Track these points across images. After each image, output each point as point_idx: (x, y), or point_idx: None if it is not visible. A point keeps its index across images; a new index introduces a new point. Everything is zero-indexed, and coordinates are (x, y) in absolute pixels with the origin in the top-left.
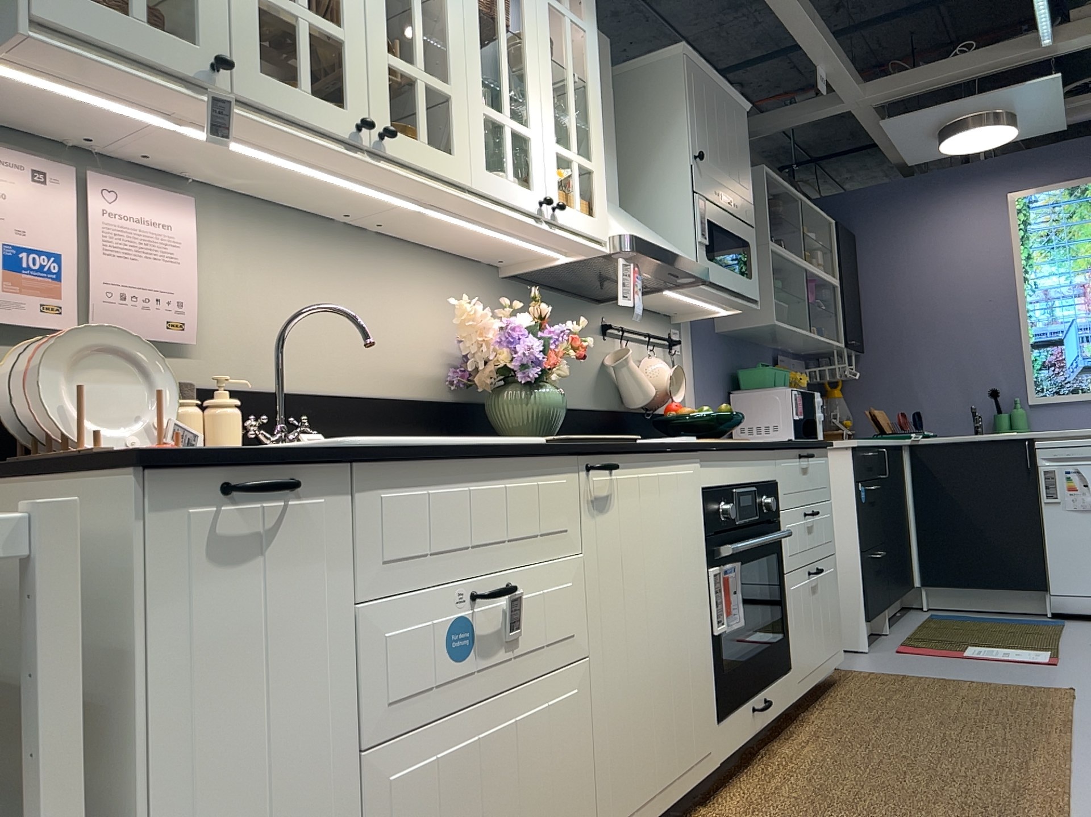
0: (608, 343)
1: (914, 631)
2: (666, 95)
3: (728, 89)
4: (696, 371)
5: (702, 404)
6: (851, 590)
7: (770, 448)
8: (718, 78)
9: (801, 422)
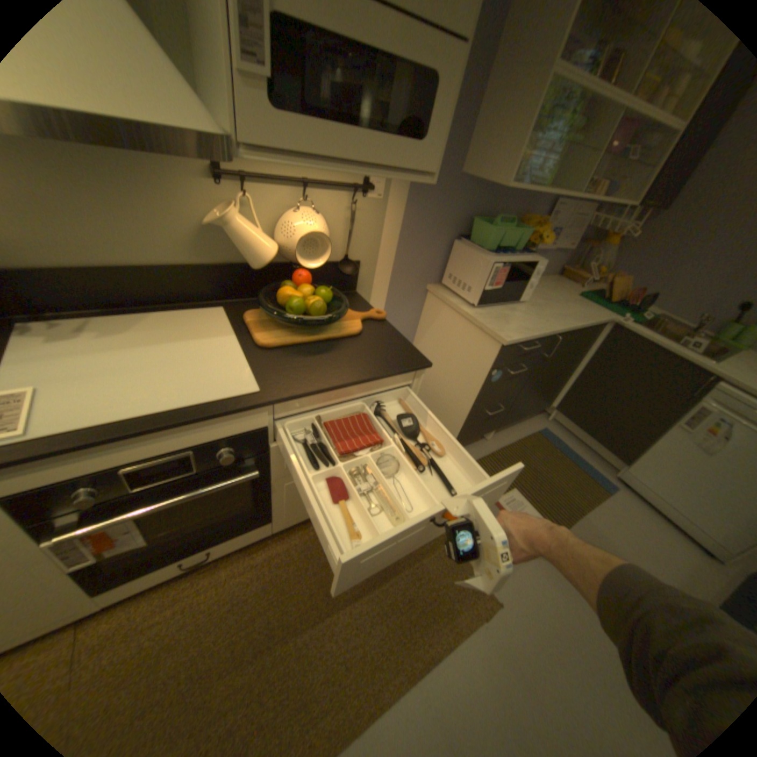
0: (221, 189)
1: (507, 446)
2: None
3: None
4: (403, 216)
5: (402, 249)
6: (454, 425)
7: (231, 414)
8: None
9: (493, 291)
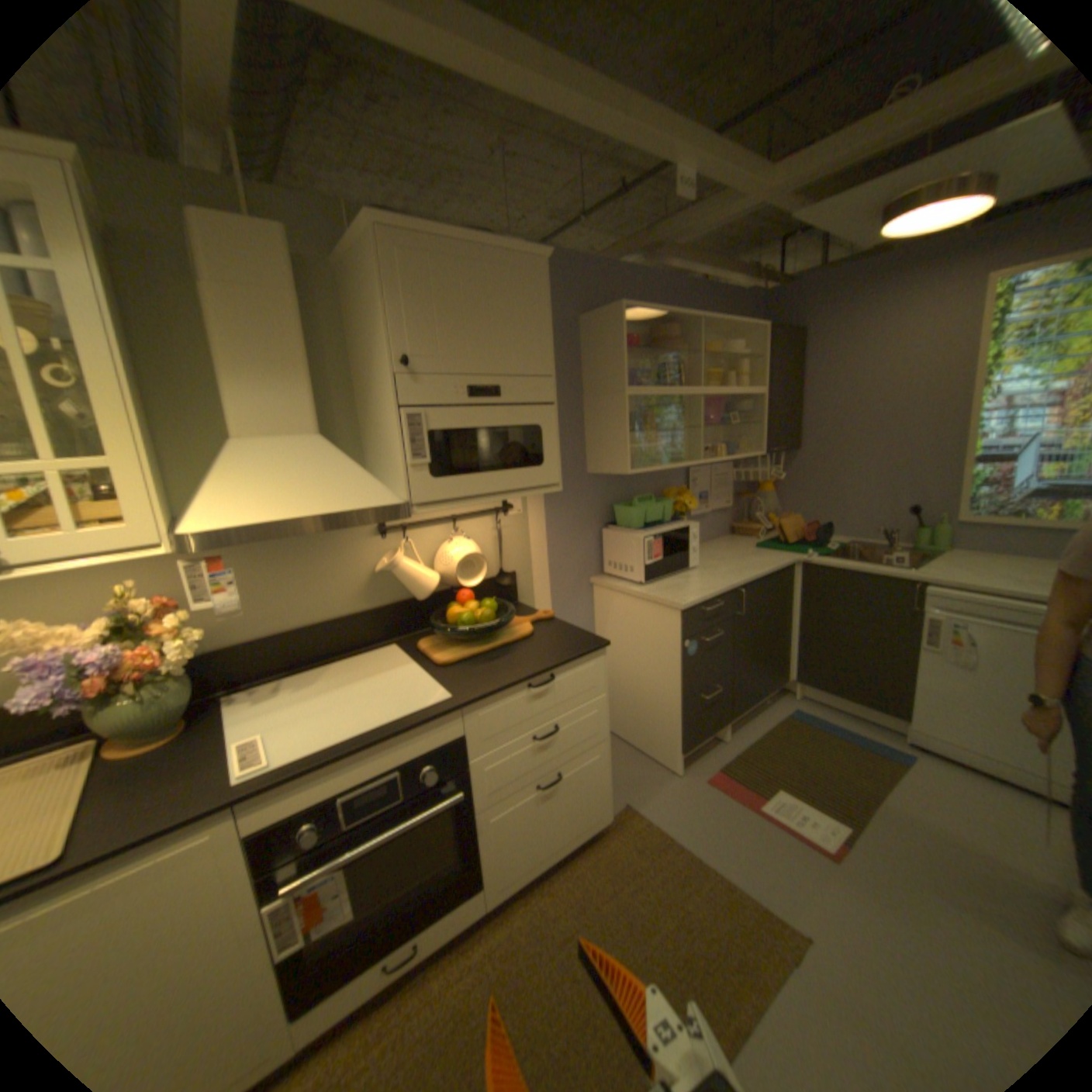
0: (386, 541)
1: (754, 744)
2: (368, 280)
3: (492, 241)
4: (545, 522)
5: (553, 550)
6: (672, 726)
7: (431, 721)
8: (462, 233)
9: (655, 565)
